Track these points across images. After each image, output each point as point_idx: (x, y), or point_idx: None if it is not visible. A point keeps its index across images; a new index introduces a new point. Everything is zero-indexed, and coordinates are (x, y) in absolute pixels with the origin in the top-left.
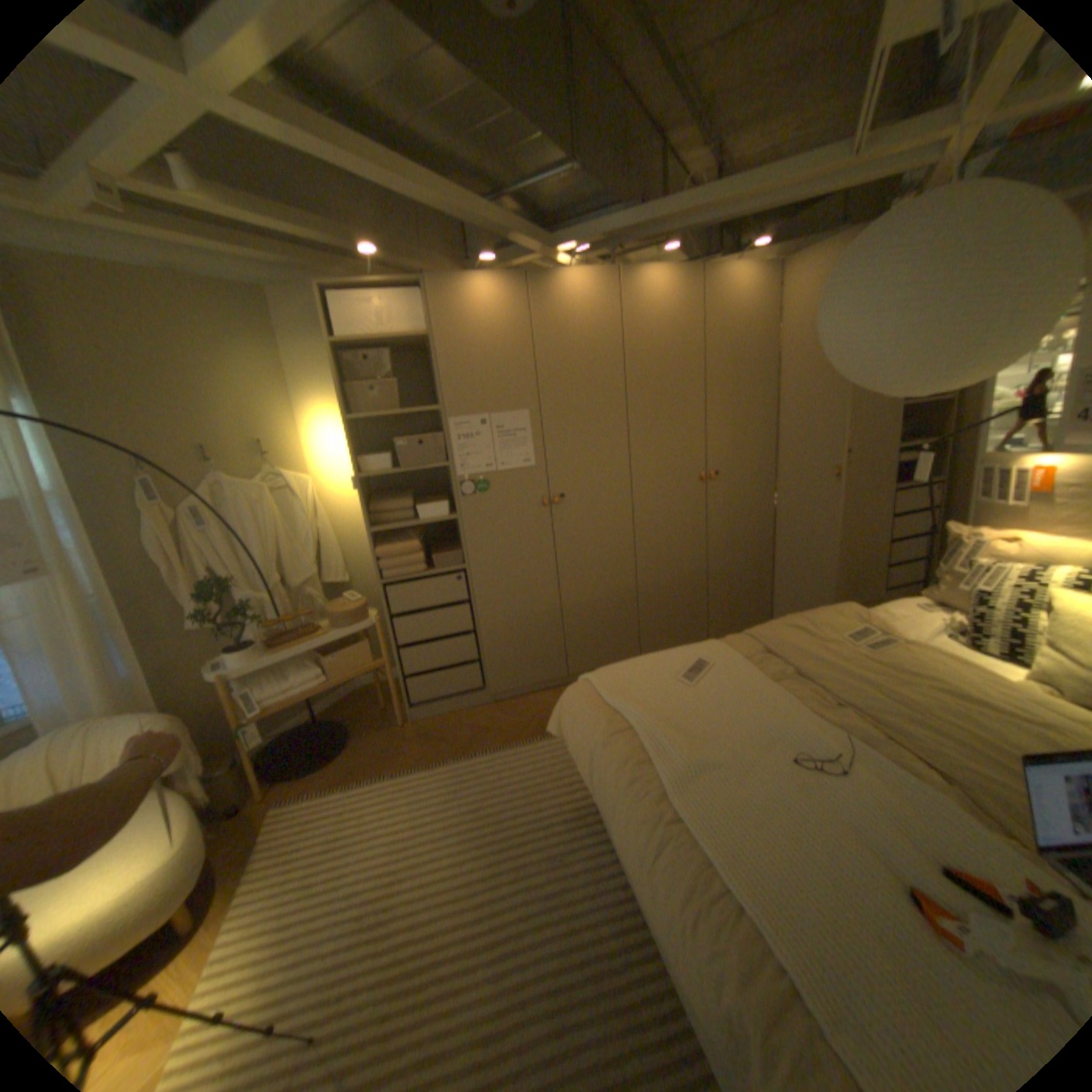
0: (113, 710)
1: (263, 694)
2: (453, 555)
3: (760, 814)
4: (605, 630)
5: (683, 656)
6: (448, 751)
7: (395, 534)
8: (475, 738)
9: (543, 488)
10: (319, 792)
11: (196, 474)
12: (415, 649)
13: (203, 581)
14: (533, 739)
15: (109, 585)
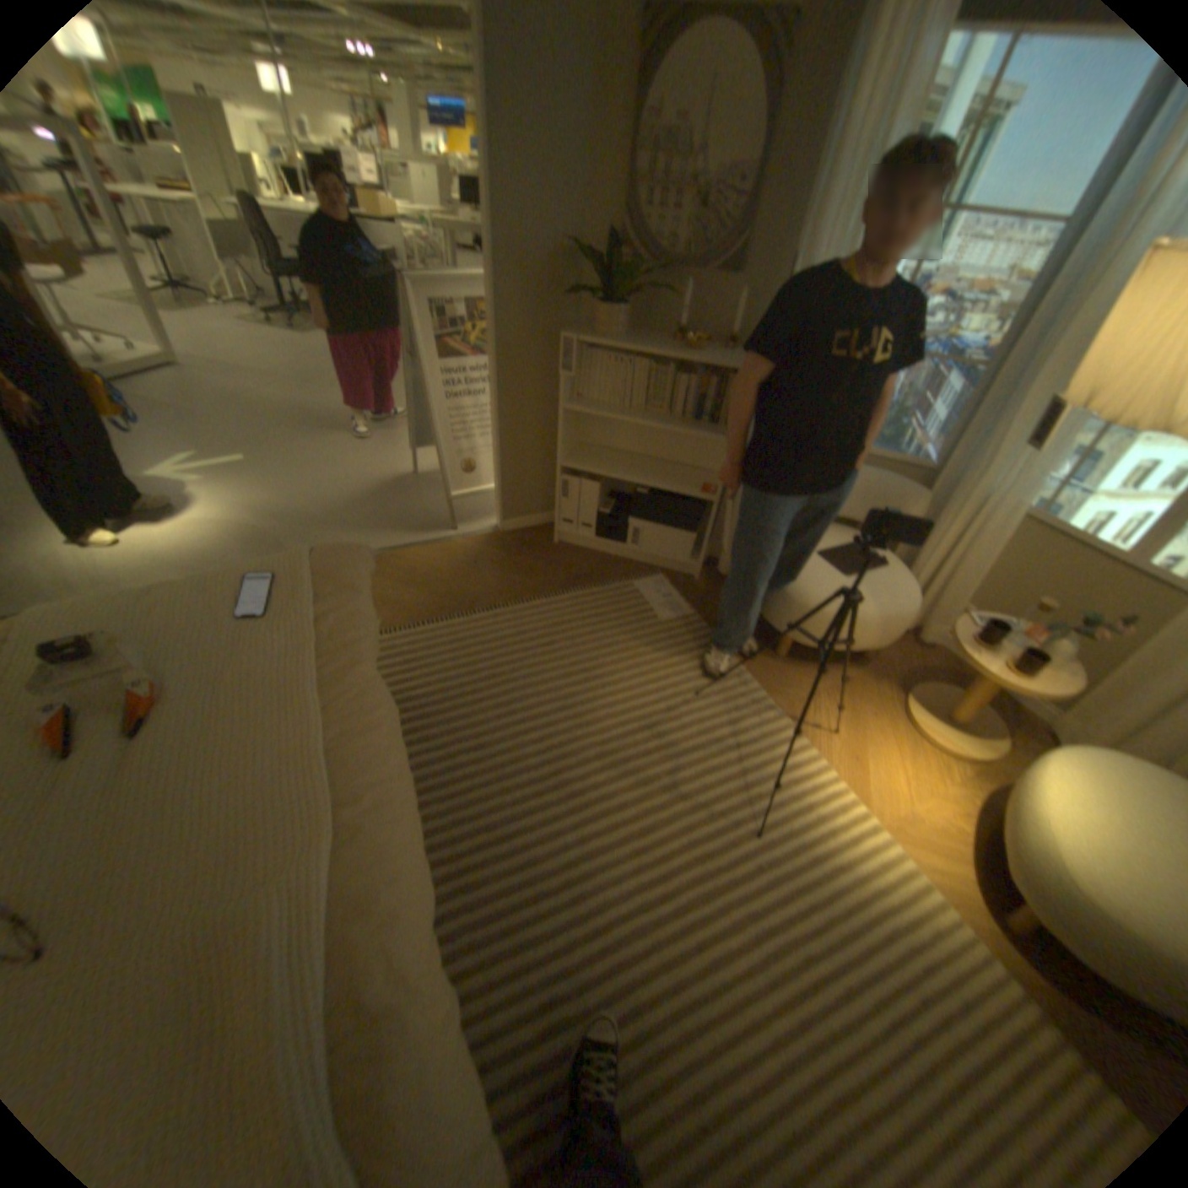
0: None
1: None
2: None
3: (213, 814)
4: None
5: None
6: None
7: None
8: None
9: None
10: None
11: None
12: None
13: None
14: None
15: None
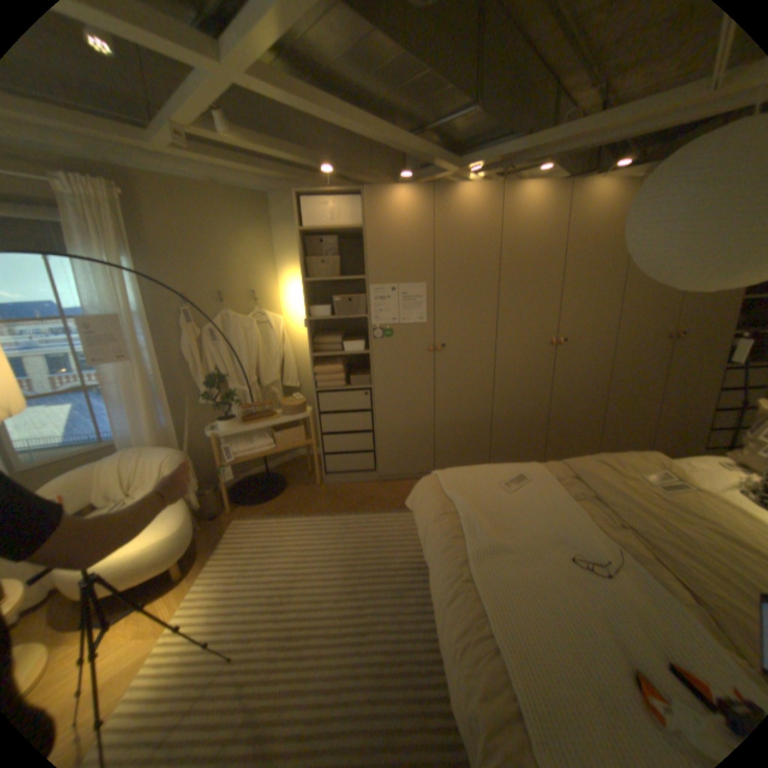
0: (155, 444)
1: (236, 450)
2: (363, 378)
3: (533, 591)
4: (464, 444)
5: (509, 470)
6: (344, 507)
7: (328, 360)
8: (363, 502)
9: (430, 338)
10: (262, 517)
11: (215, 309)
12: (332, 437)
13: (210, 375)
14: (401, 510)
15: (160, 371)
